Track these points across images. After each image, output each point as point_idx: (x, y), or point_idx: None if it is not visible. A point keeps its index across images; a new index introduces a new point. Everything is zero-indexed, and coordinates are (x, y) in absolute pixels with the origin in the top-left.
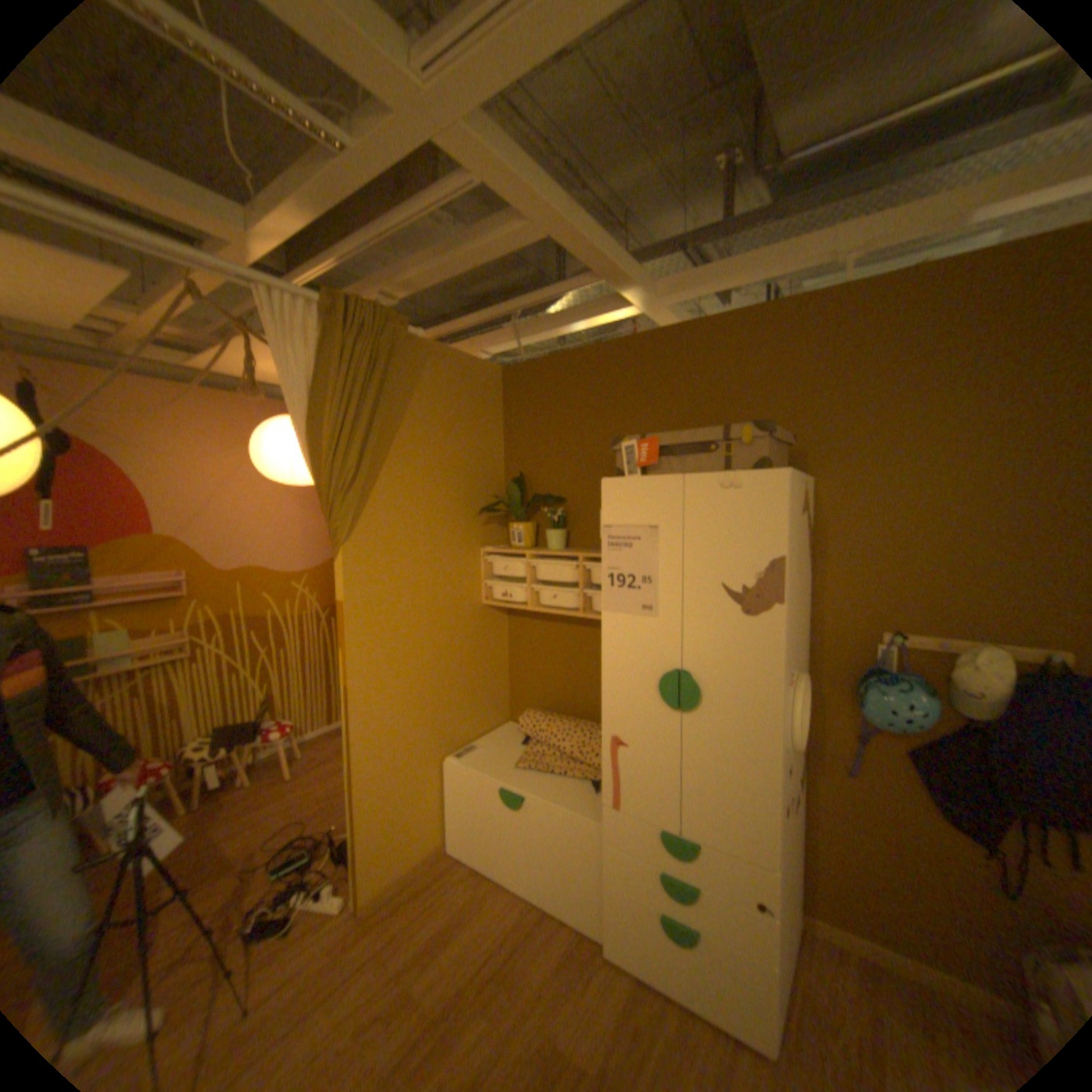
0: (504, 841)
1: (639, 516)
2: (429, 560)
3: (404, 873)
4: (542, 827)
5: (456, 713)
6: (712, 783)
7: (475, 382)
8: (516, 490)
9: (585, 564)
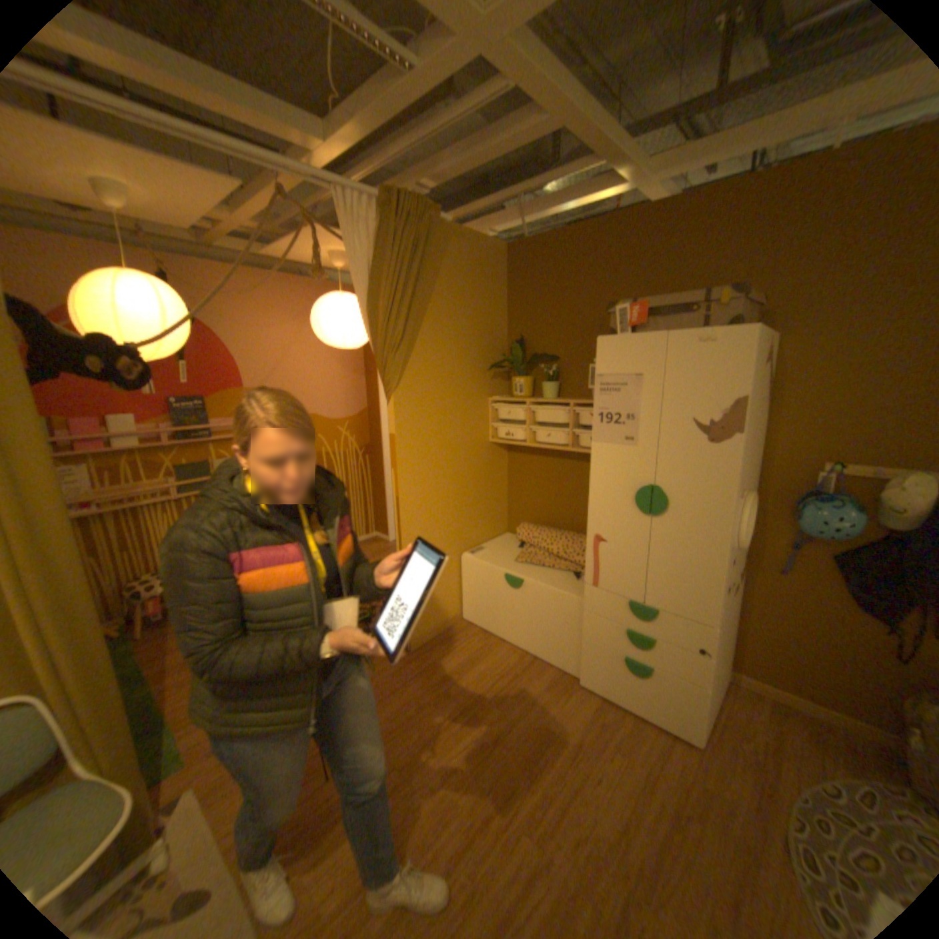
0: (507, 610)
1: (627, 367)
2: (451, 406)
3: (435, 628)
4: (536, 600)
5: (469, 523)
6: (671, 568)
7: (485, 259)
8: (518, 350)
9: (575, 409)
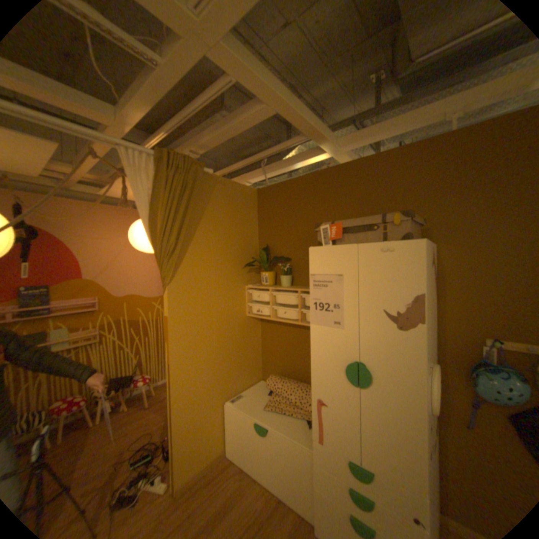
0: (257, 454)
1: (331, 268)
2: (216, 293)
3: (201, 470)
4: (278, 448)
5: (231, 377)
6: (381, 435)
7: (242, 197)
8: (264, 254)
9: (301, 295)
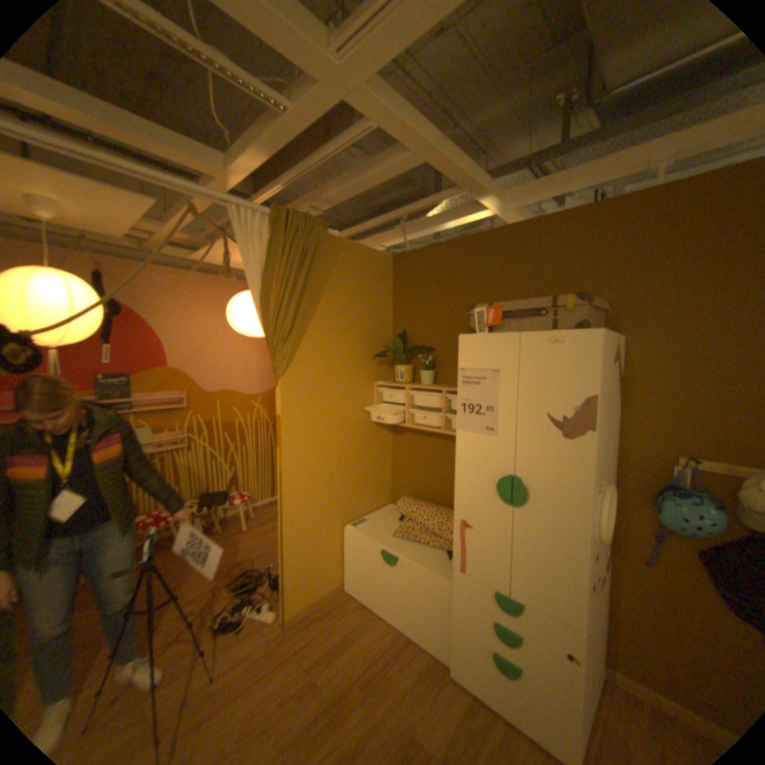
0: (384, 586)
1: (486, 362)
2: (338, 389)
3: (316, 601)
4: (410, 579)
5: (354, 495)
6: (535, 561)
7: (374, 266)
8: (400, 341)
9: (447, 396)
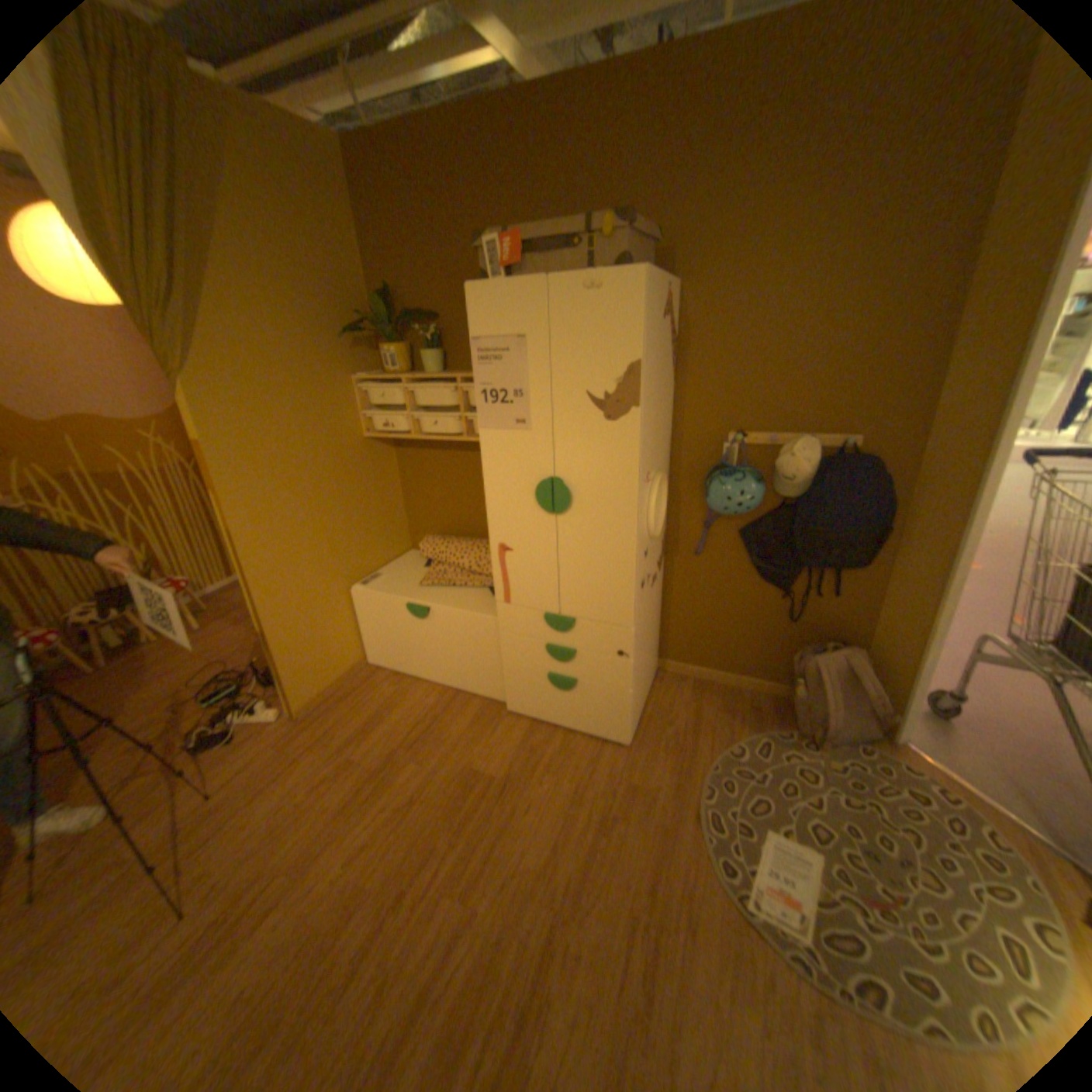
0: (417, 645)
1: (506, 326)
2: (291, 391)
3: (330, 684)
4: (448, 629)
5: (355, 547)
6: (582, 570)
7: (305, 157)
8: (380, 304)
9: (463, 386)
